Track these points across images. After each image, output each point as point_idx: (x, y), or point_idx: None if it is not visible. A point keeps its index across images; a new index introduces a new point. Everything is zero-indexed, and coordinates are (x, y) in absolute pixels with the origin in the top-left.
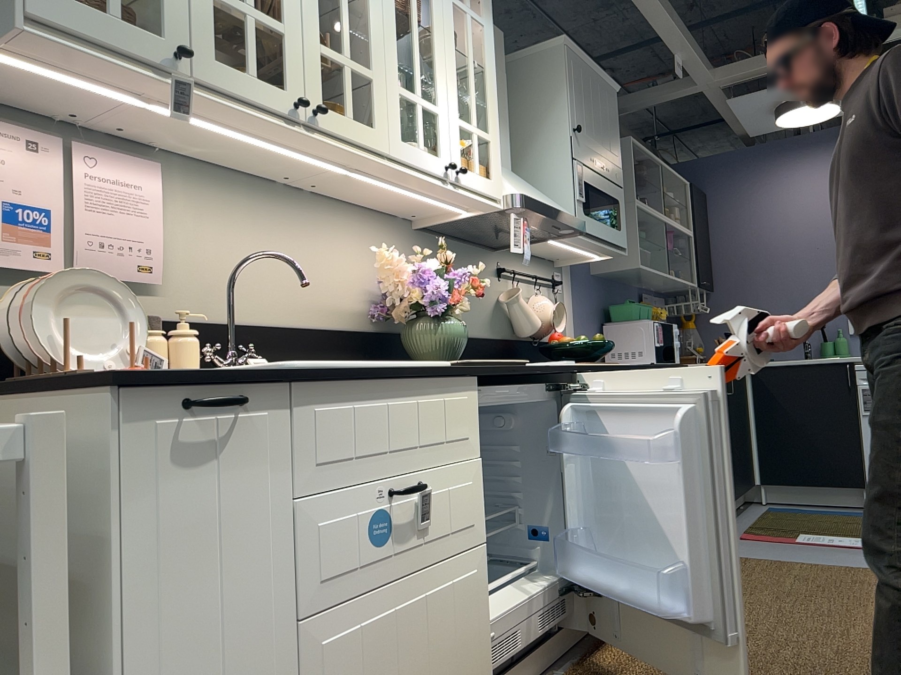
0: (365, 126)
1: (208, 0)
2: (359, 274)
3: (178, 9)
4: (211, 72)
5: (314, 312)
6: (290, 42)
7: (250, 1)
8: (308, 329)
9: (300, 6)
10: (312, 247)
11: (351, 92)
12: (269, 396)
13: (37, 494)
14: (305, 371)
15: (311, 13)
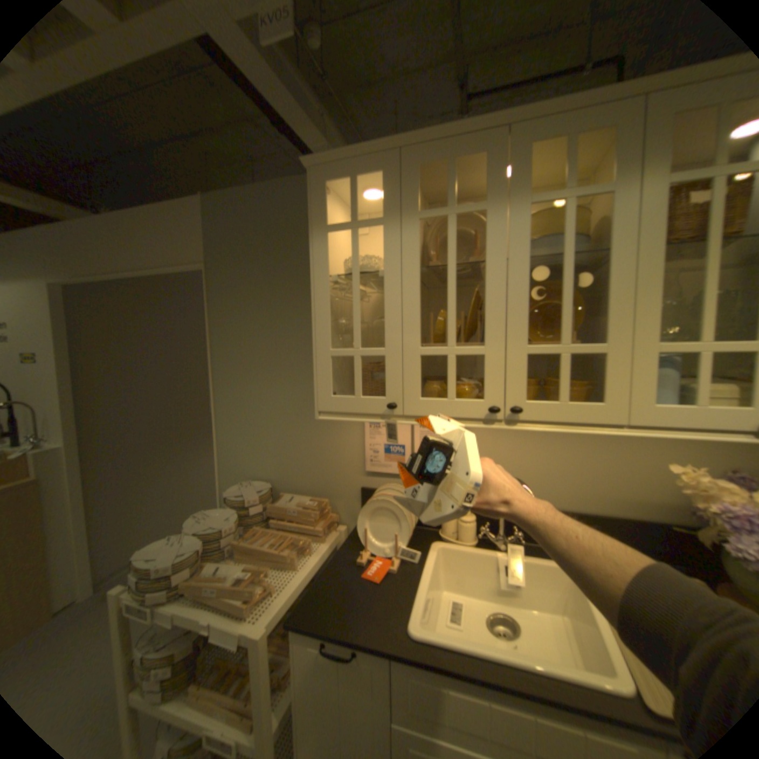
0: (588, 404)
1: (417, 358)
2: (662, 482)
3: (395, 374)
4: (417, 407)
5: (608, 502)
6: (491, 357)
7: (452, 341)
8: (597, 516)
9: (504, 322)
10: (610, 450)
11: (569, 375)
12: (376, 661)
13: (253, 668)
14: (401, 659)
15: (518, 321)
